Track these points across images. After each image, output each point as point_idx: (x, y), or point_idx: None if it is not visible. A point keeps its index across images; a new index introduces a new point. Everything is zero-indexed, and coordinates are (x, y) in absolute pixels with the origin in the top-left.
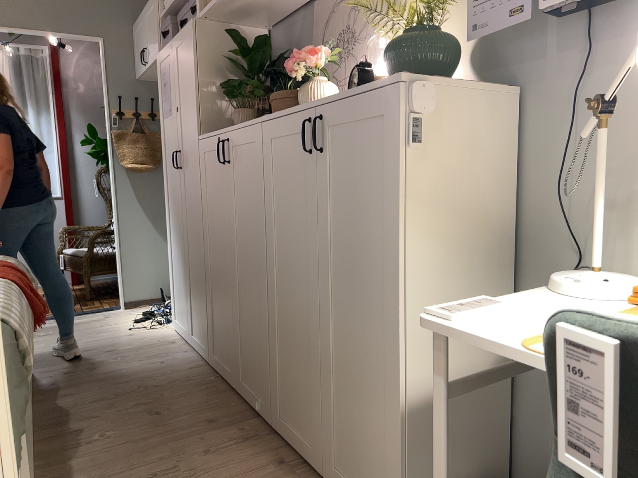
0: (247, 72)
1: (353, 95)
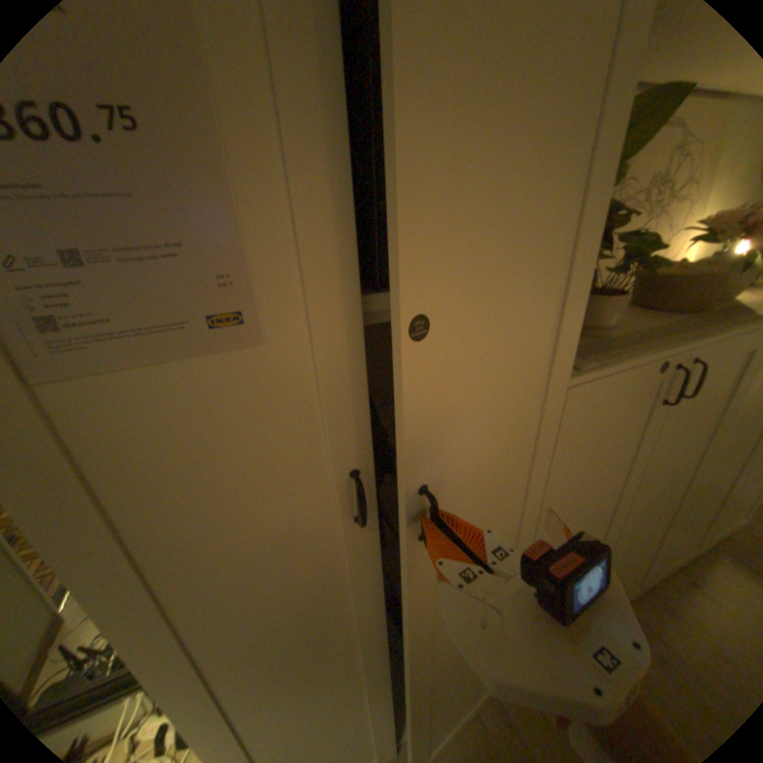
0: None
1: None
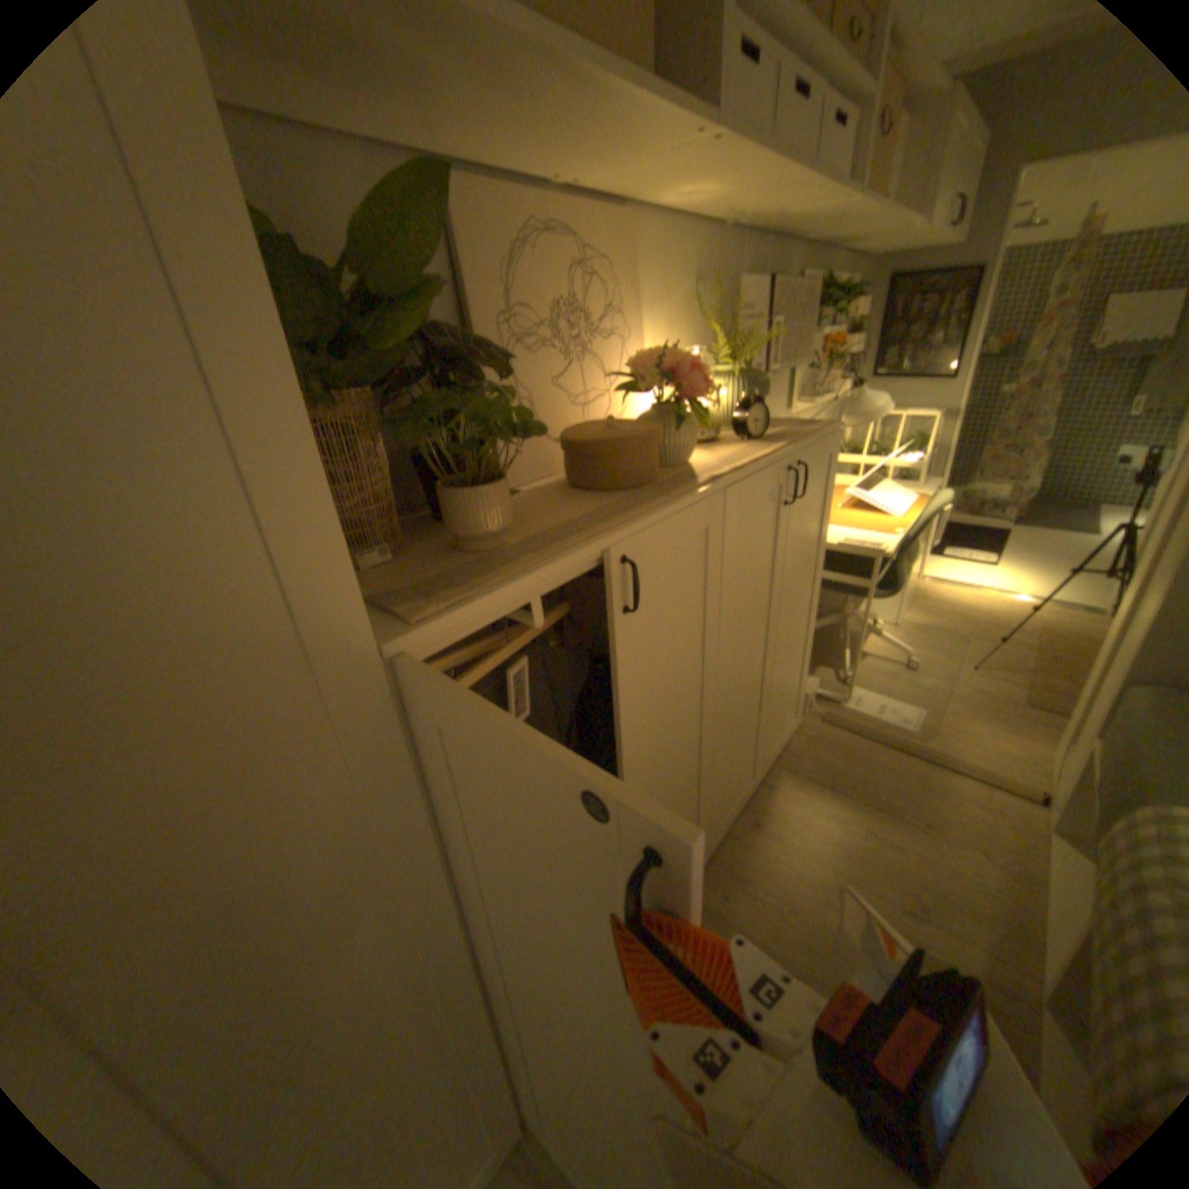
0: (307, 328)
1: (821, 438)
